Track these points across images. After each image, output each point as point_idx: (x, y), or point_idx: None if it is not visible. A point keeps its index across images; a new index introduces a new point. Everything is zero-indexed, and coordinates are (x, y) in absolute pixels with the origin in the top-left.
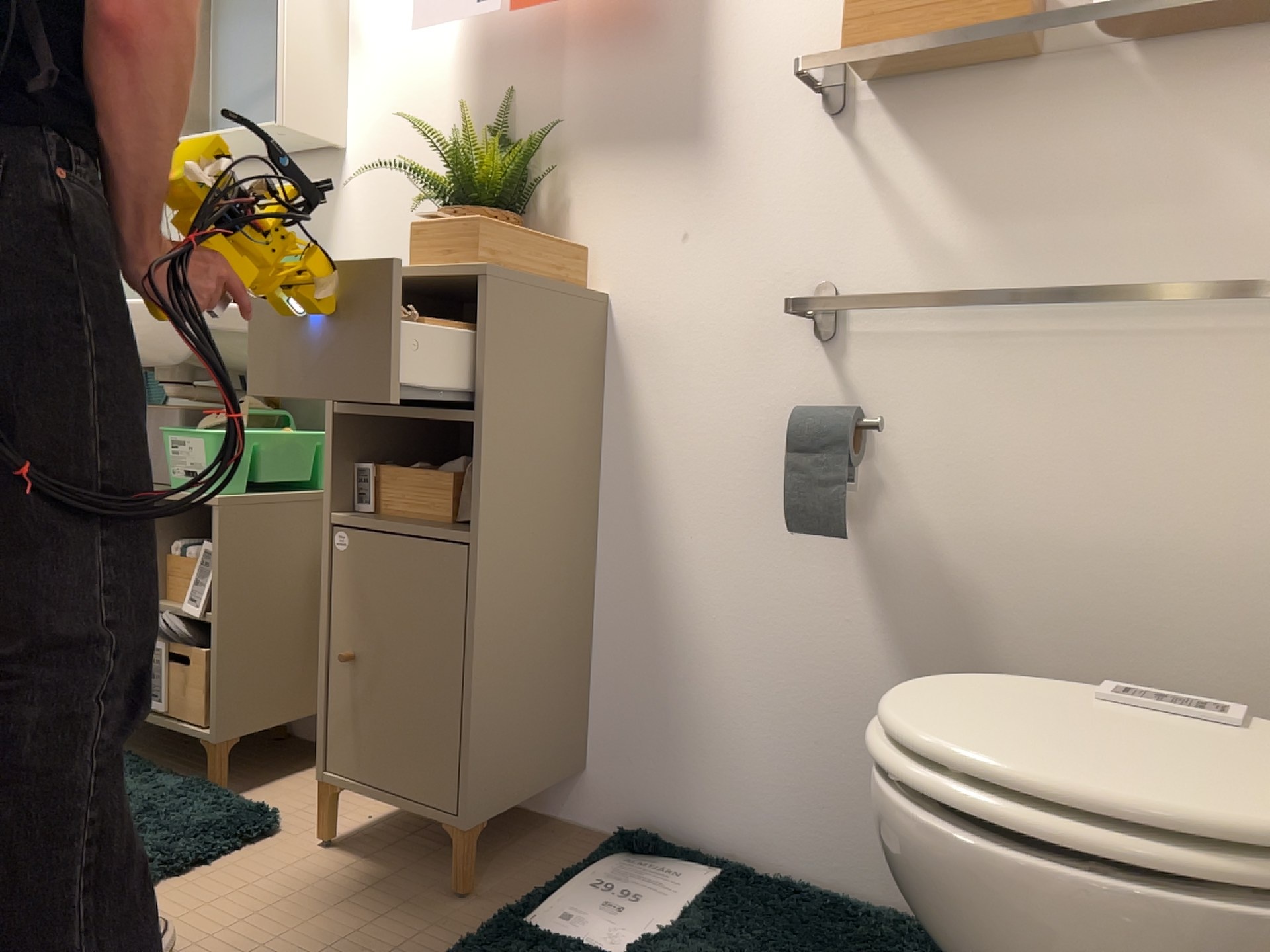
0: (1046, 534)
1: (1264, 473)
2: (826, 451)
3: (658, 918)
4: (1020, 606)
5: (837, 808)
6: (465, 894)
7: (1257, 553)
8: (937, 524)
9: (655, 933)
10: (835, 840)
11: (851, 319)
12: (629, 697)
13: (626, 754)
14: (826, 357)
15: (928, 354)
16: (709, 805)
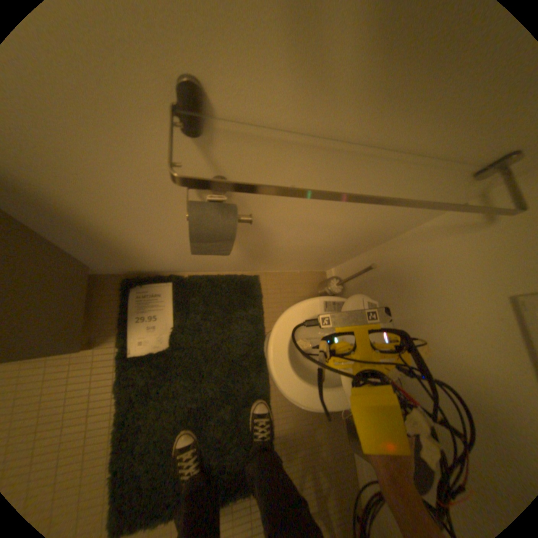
0: (311, 221)
1: (401, 210)
2: (221, 242)
3: (169, 326)
4: (289, 235)
5: (209, 264)
6: (90, 350)
7: (376, 225)
8: (263, 218)
9: (174, 337)
10: (209, 267)
11: (222, 114)
12: (100, 256)
13: (110, 264)
14: (197, 143)
15: (285, 154)
16: (157, 268)
